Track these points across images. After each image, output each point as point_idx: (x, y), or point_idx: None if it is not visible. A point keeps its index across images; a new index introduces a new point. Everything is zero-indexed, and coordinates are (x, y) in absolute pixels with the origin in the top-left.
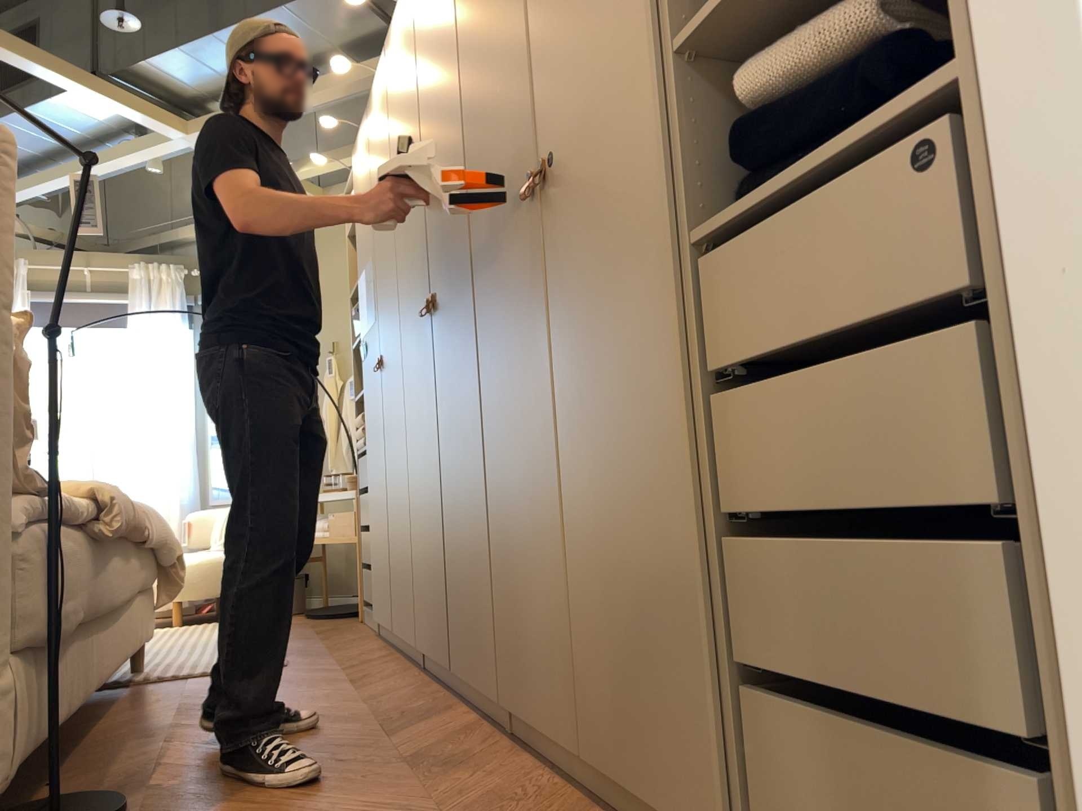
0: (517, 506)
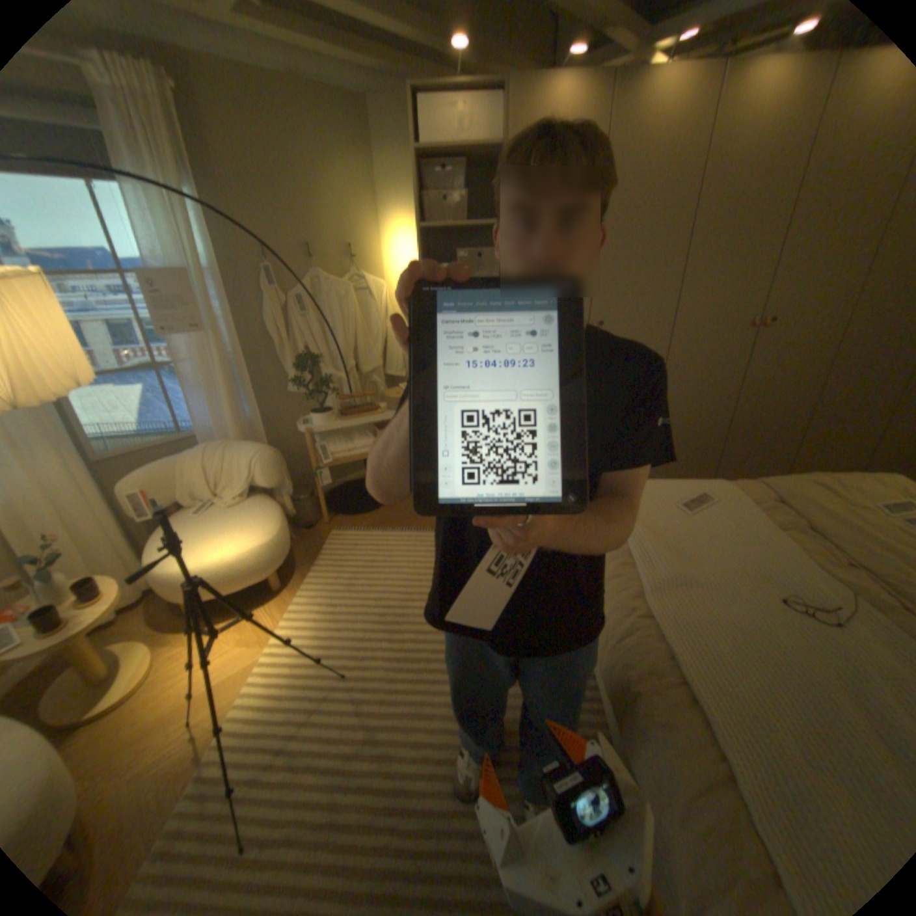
0: (842, 426)
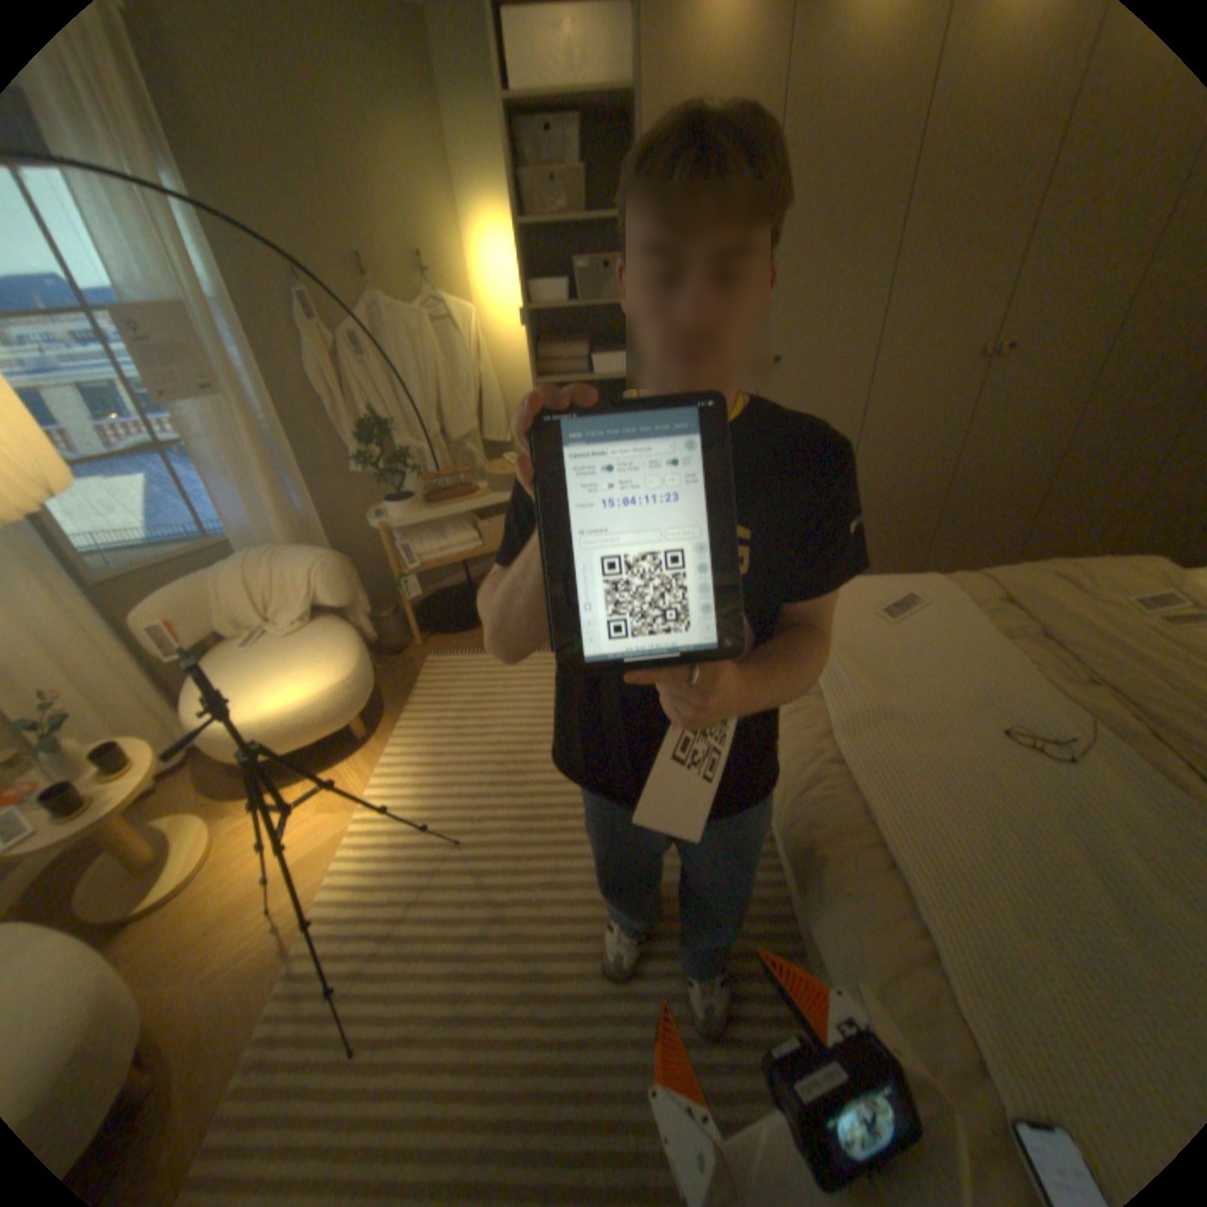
0: (1093, 489)
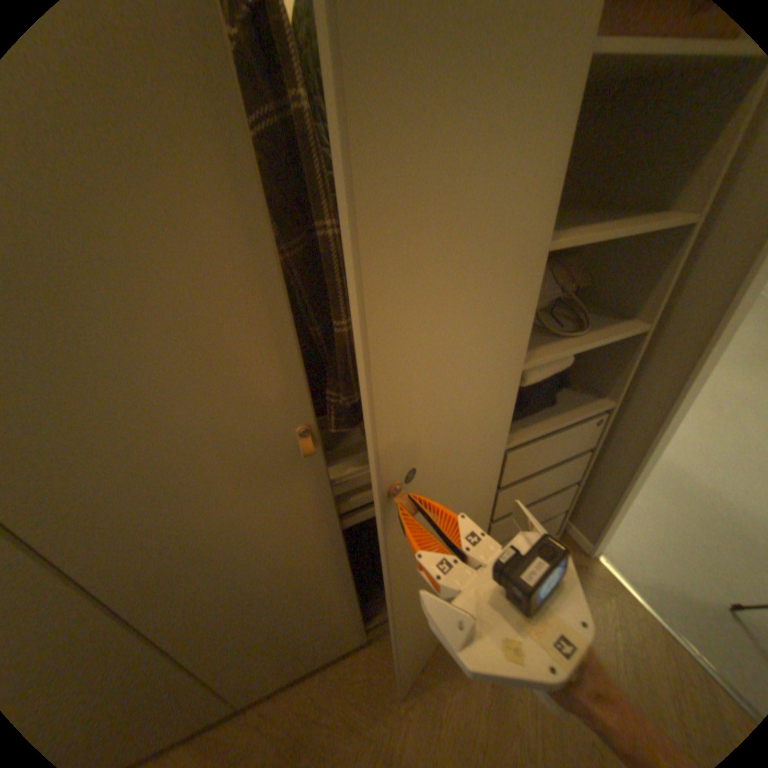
0: (267, 633)
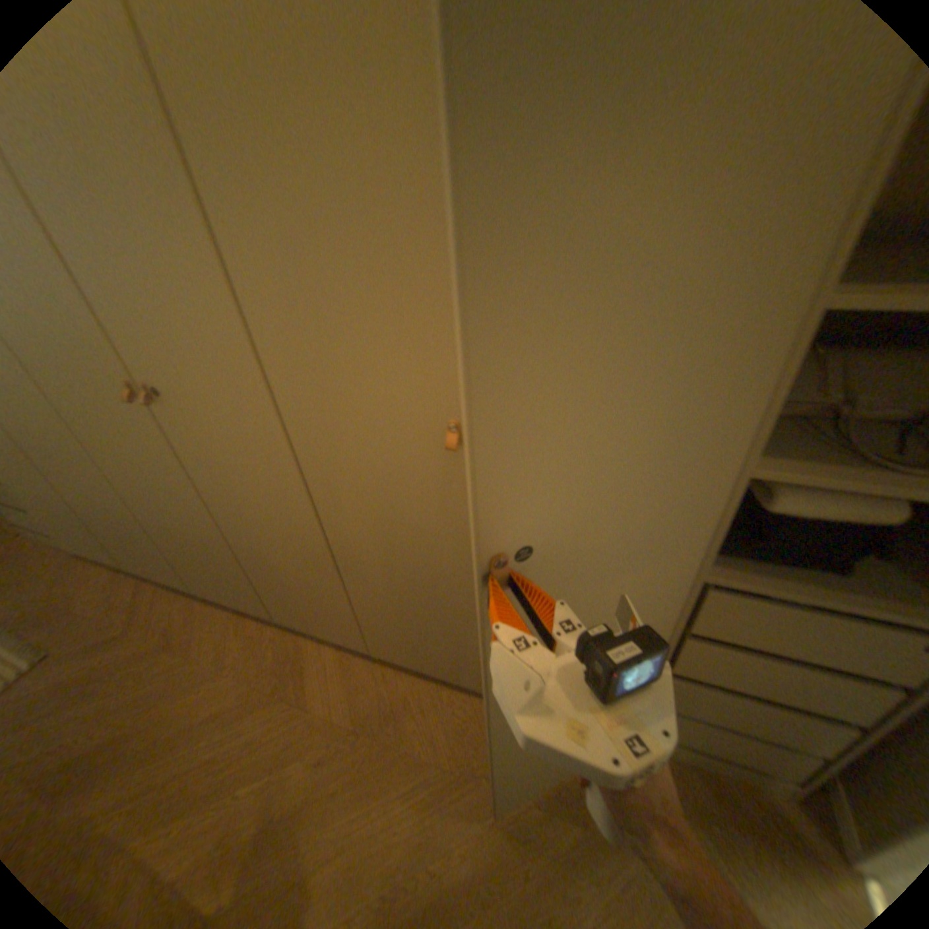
0: (399, 603)
